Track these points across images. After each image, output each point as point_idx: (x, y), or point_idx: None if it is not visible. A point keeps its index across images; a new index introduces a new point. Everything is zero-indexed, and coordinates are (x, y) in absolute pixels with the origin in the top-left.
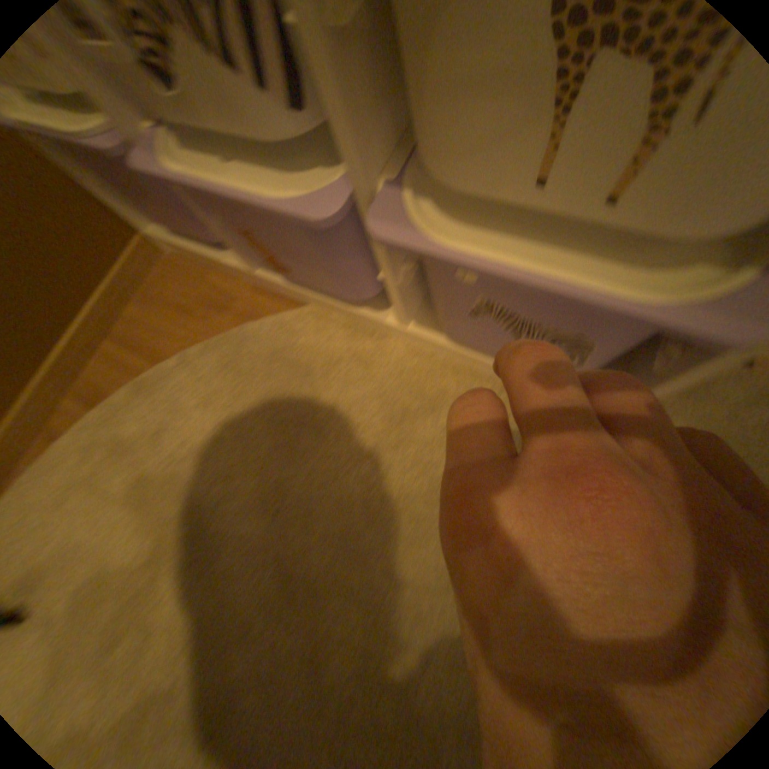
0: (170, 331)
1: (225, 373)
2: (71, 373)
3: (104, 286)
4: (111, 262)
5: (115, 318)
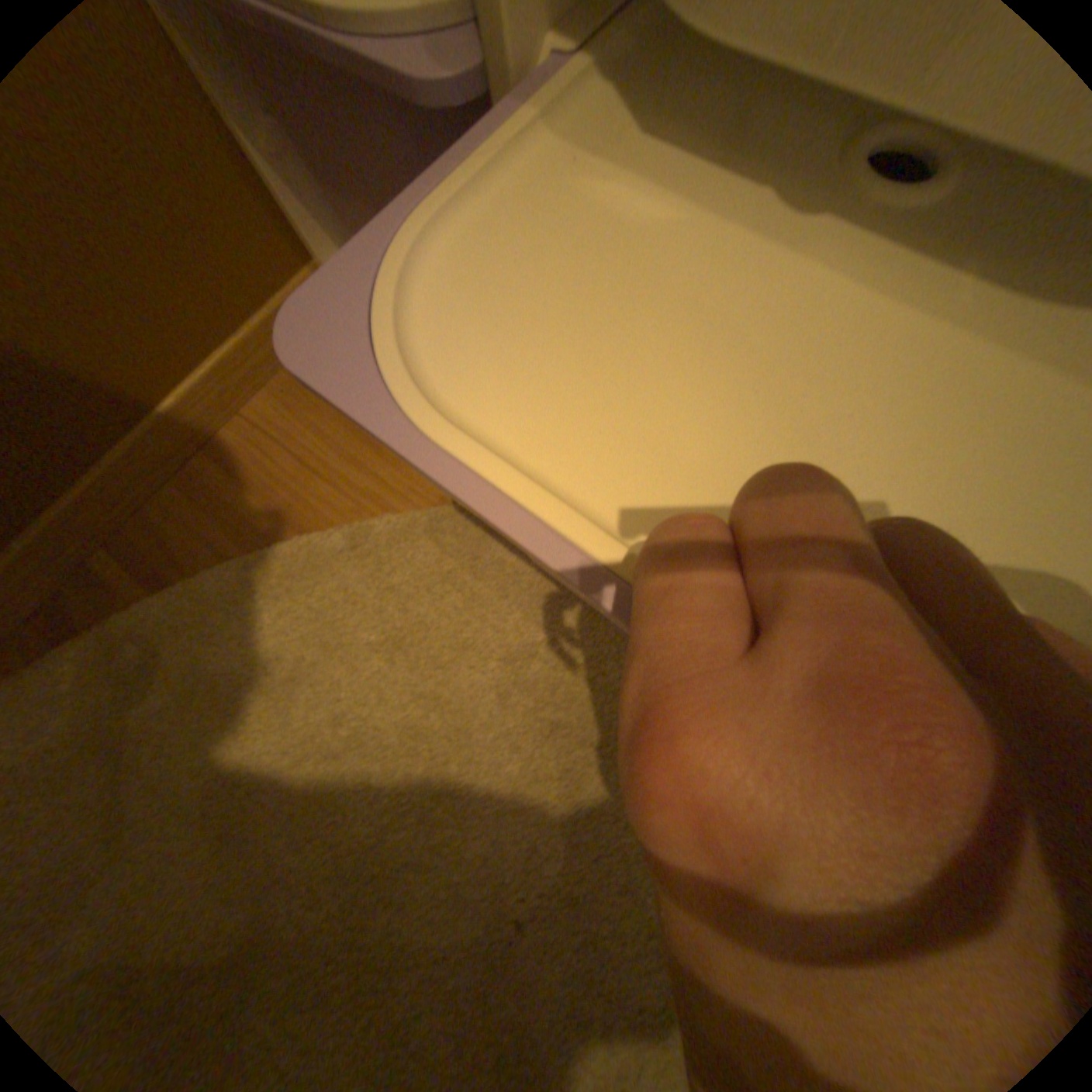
0: (340, 468)
1: (445, 587)
2: (129, 504)
3: (228, 351)
4: (252, 308)
5: (233, 414)
